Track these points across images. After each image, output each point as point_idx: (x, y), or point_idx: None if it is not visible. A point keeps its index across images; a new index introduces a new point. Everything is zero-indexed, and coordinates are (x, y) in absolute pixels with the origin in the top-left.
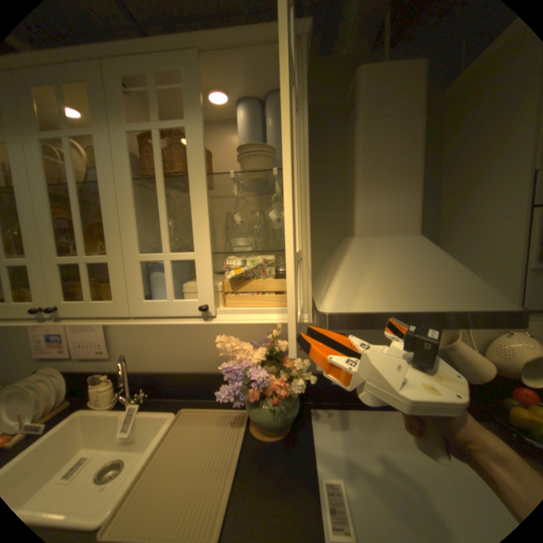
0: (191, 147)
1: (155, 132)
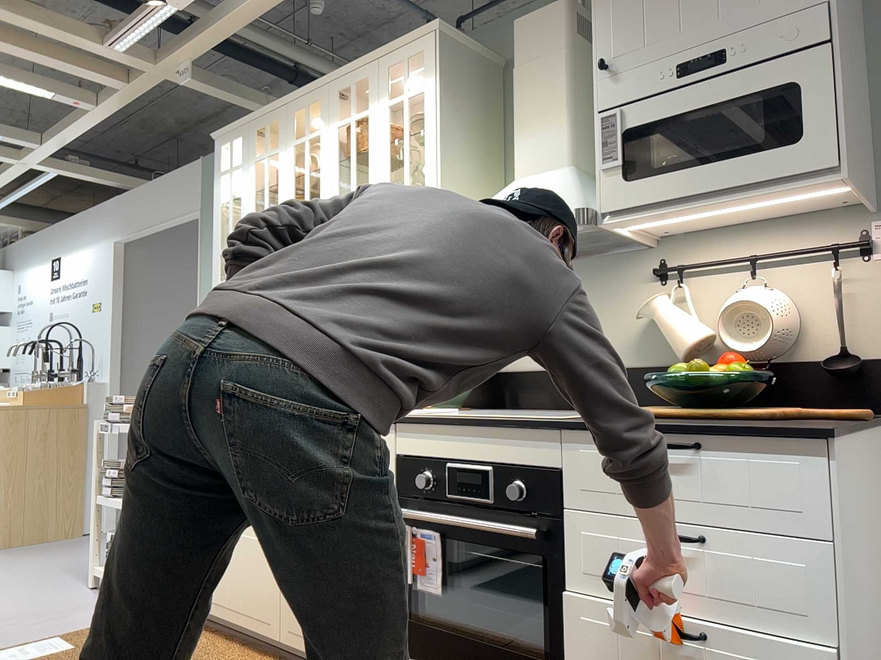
0: (371, 129)
1: (353, 124)
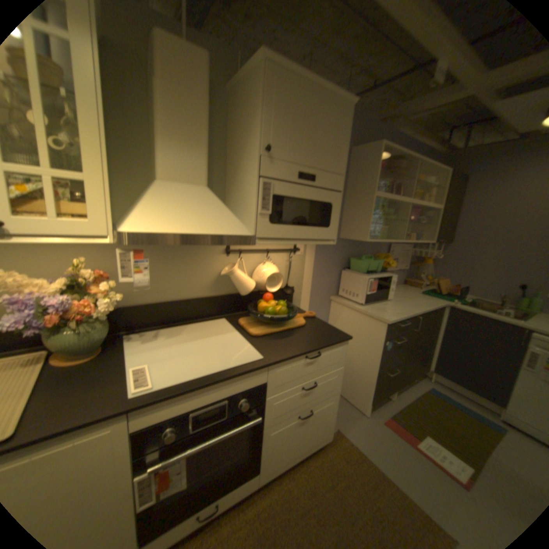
0: None
1: None
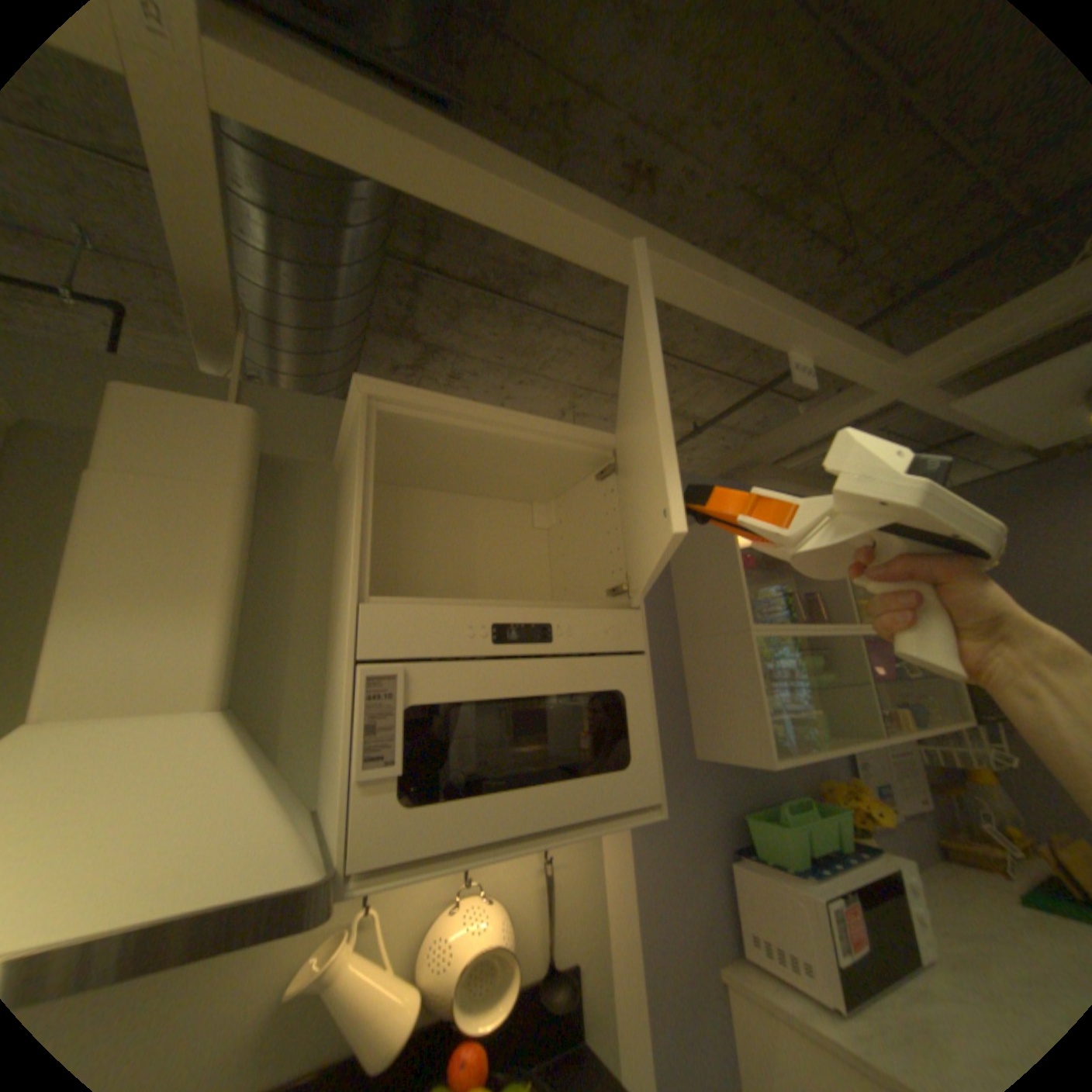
0: None
1: None
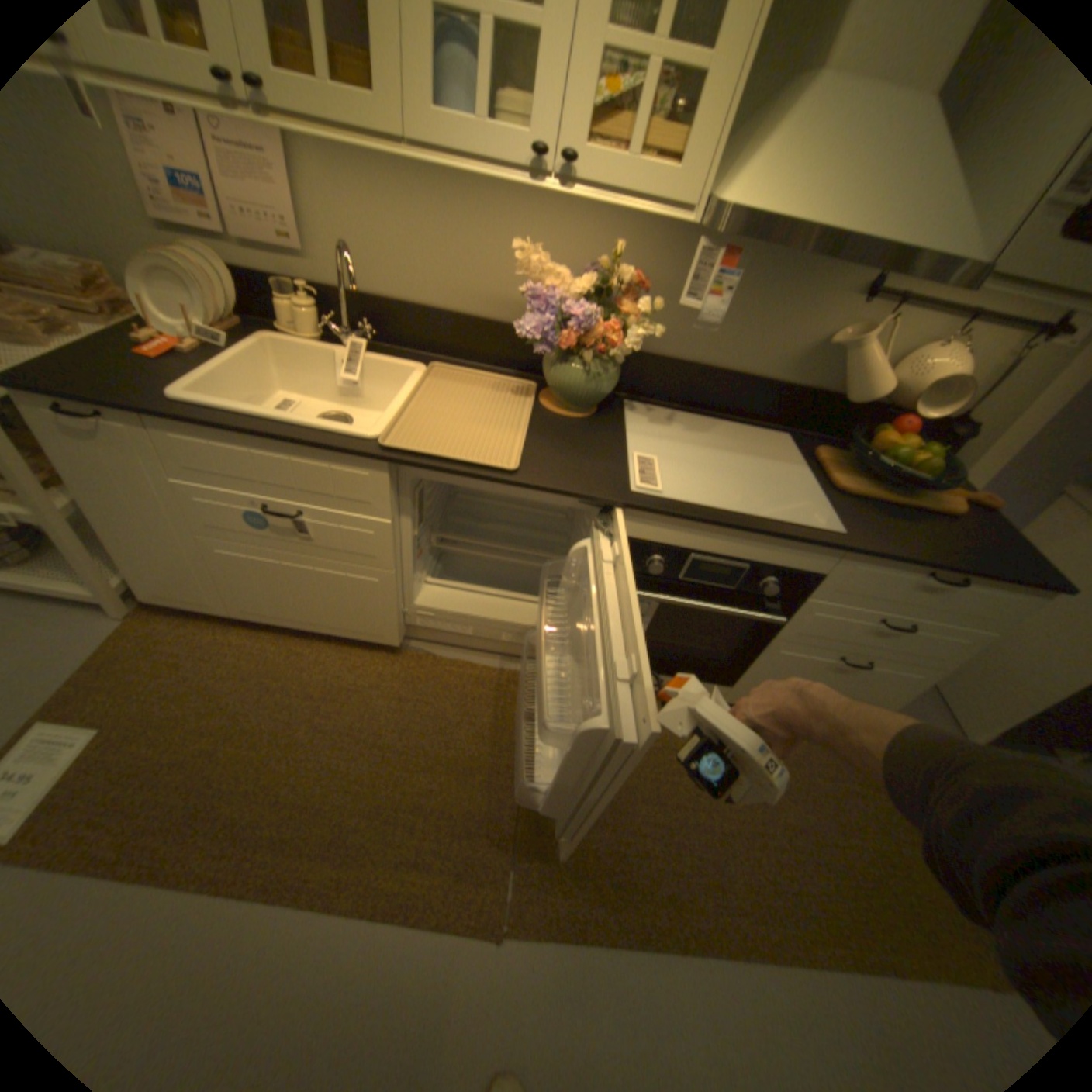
0: None
1: None
